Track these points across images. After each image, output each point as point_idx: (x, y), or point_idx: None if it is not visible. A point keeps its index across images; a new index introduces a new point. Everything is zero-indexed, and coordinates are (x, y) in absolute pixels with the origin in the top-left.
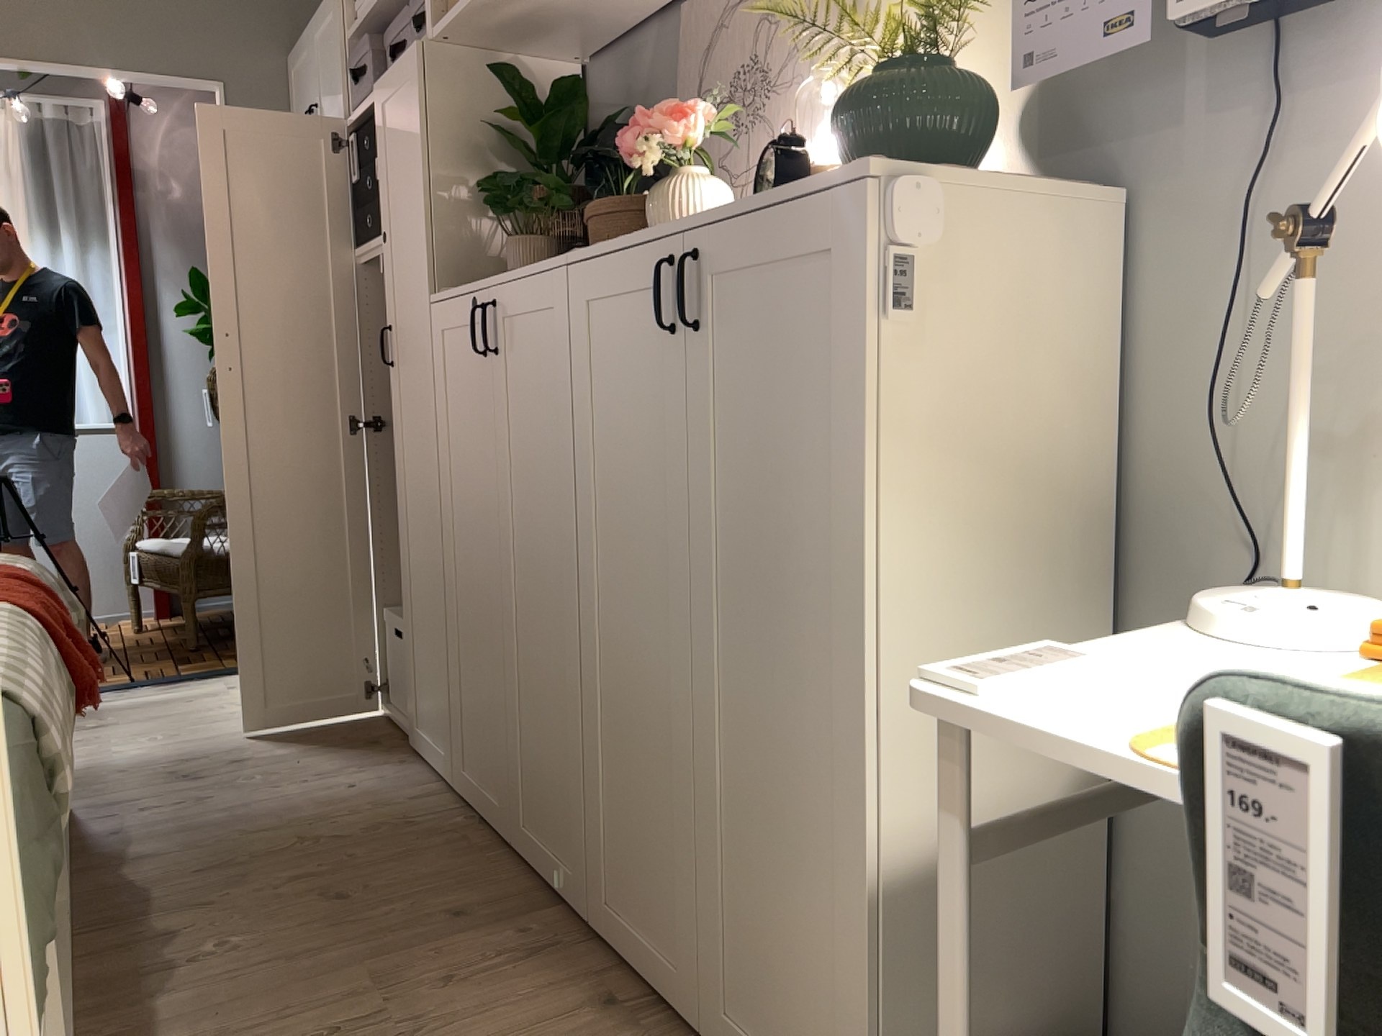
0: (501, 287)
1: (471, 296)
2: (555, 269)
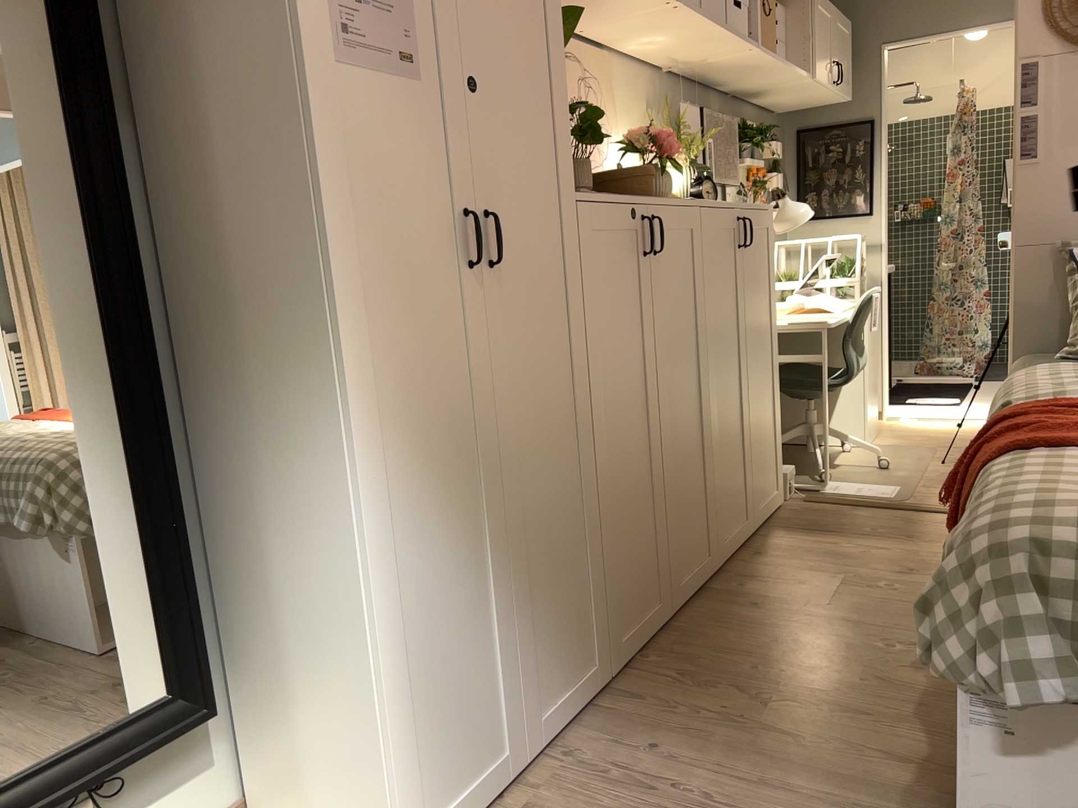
0: (660, 206)
1: (632, 205)
2: (693, 205)
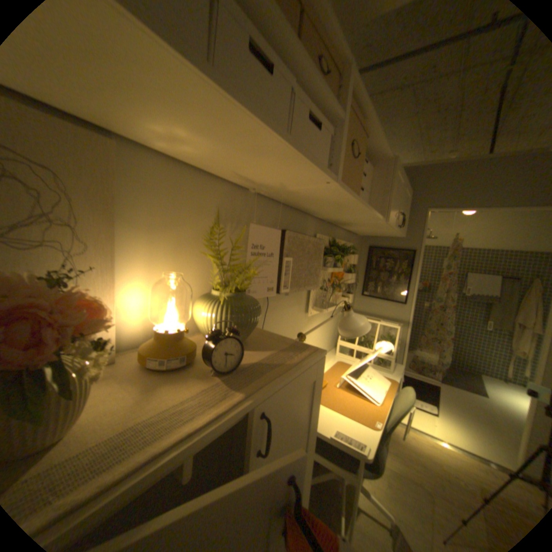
0: None
1: None
2: None
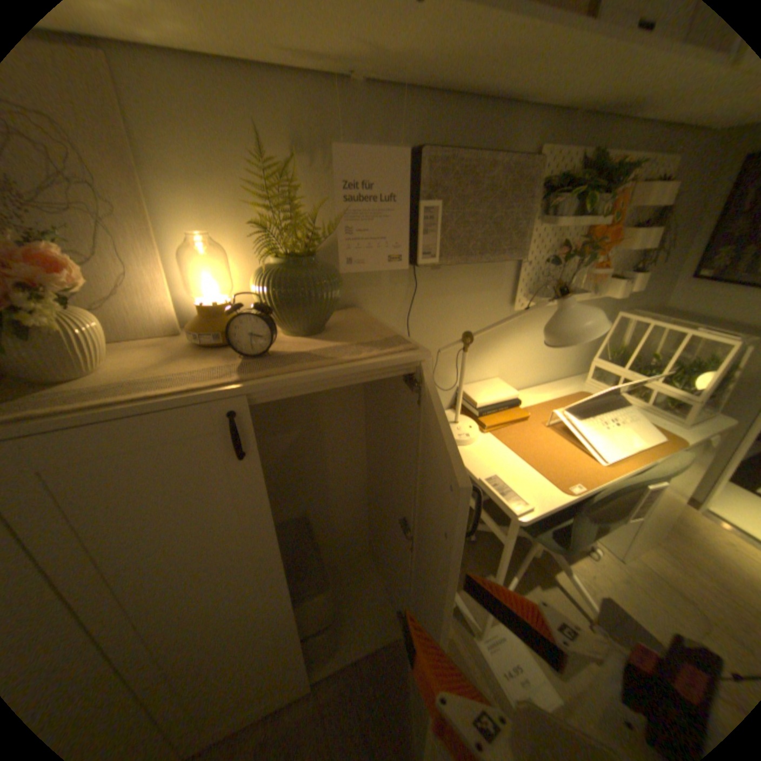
0: None
1: None
2: None
